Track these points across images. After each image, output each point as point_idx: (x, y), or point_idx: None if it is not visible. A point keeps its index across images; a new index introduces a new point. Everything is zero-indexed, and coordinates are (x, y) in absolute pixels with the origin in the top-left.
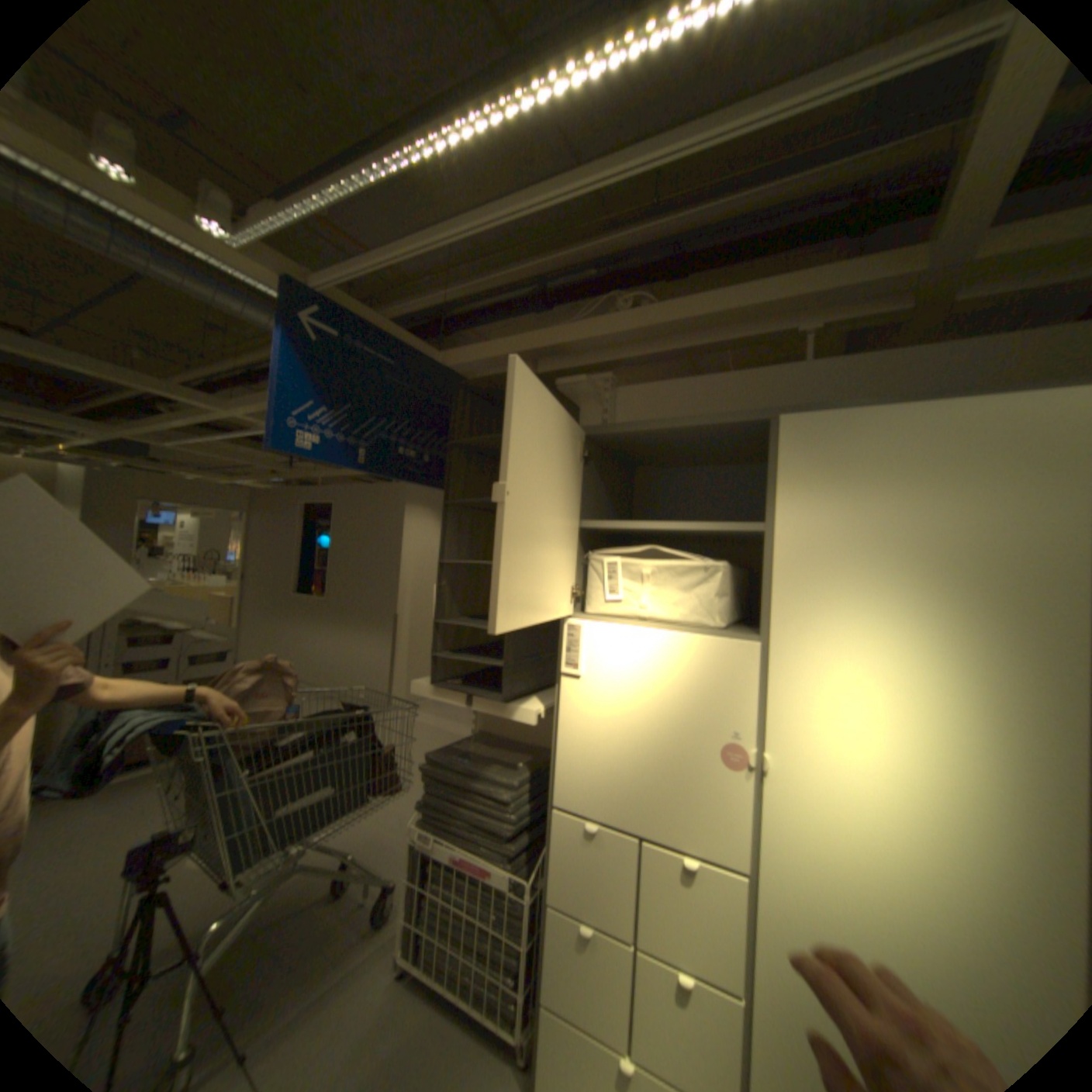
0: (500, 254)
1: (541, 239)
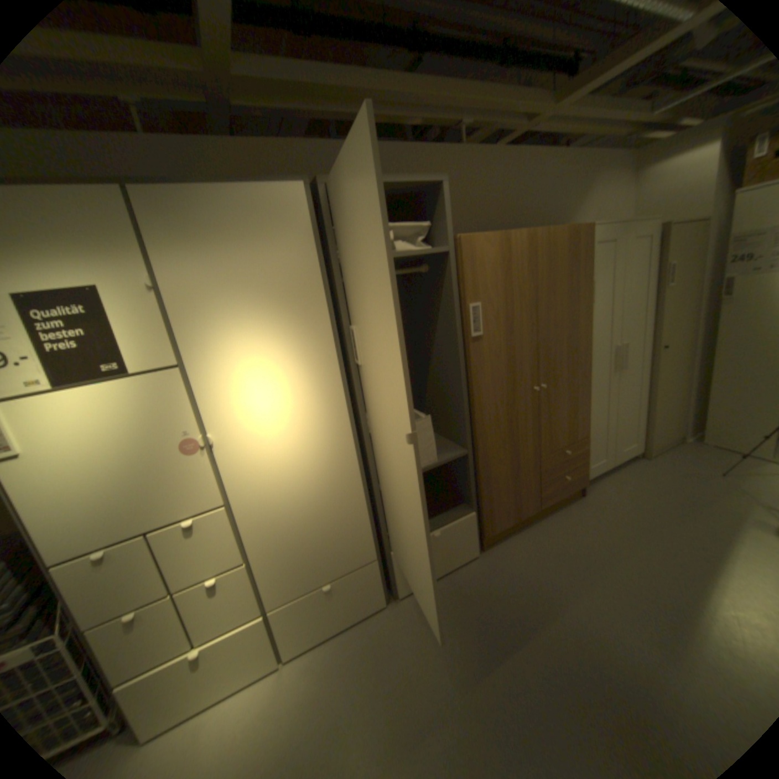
0: None
1: None
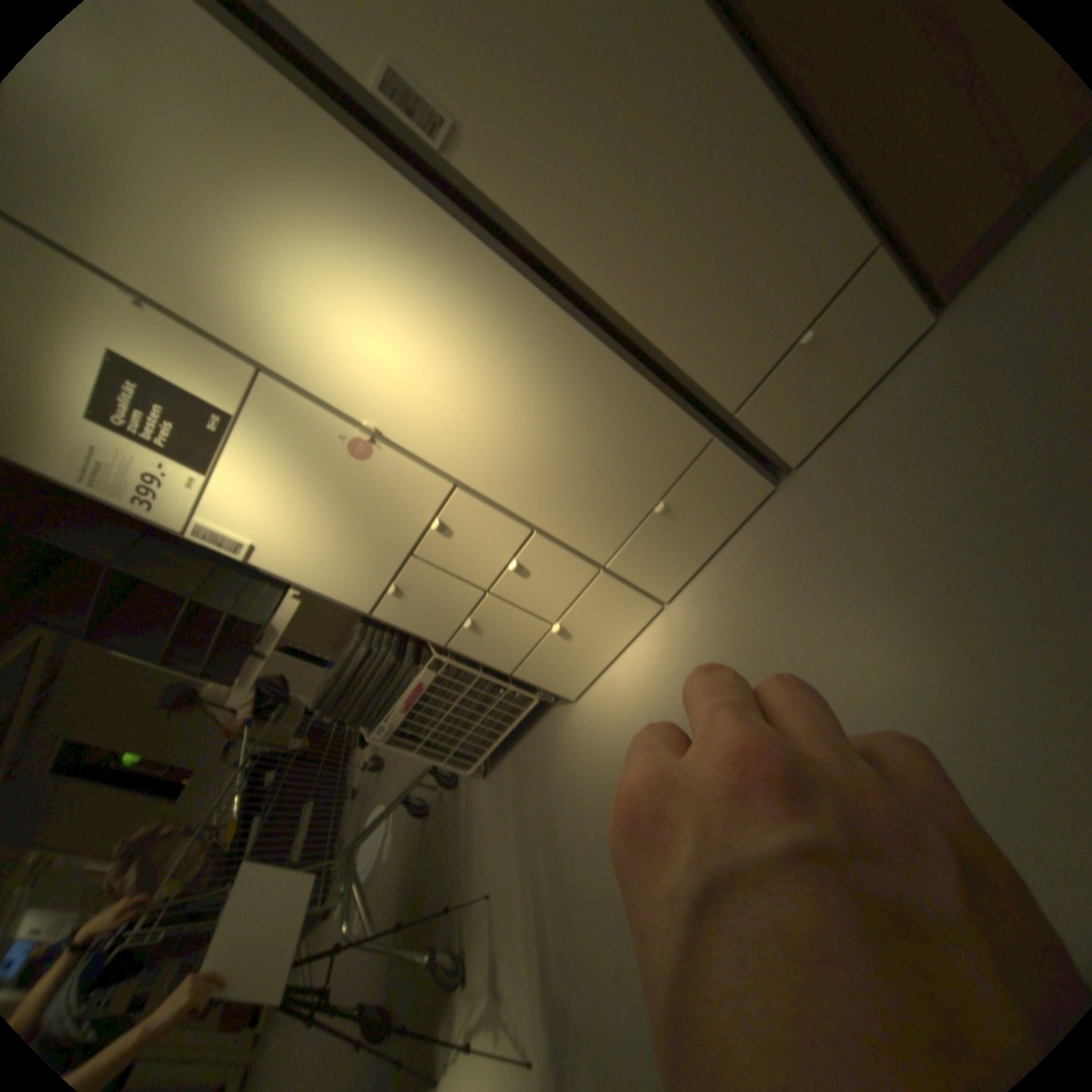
0: None
1: None
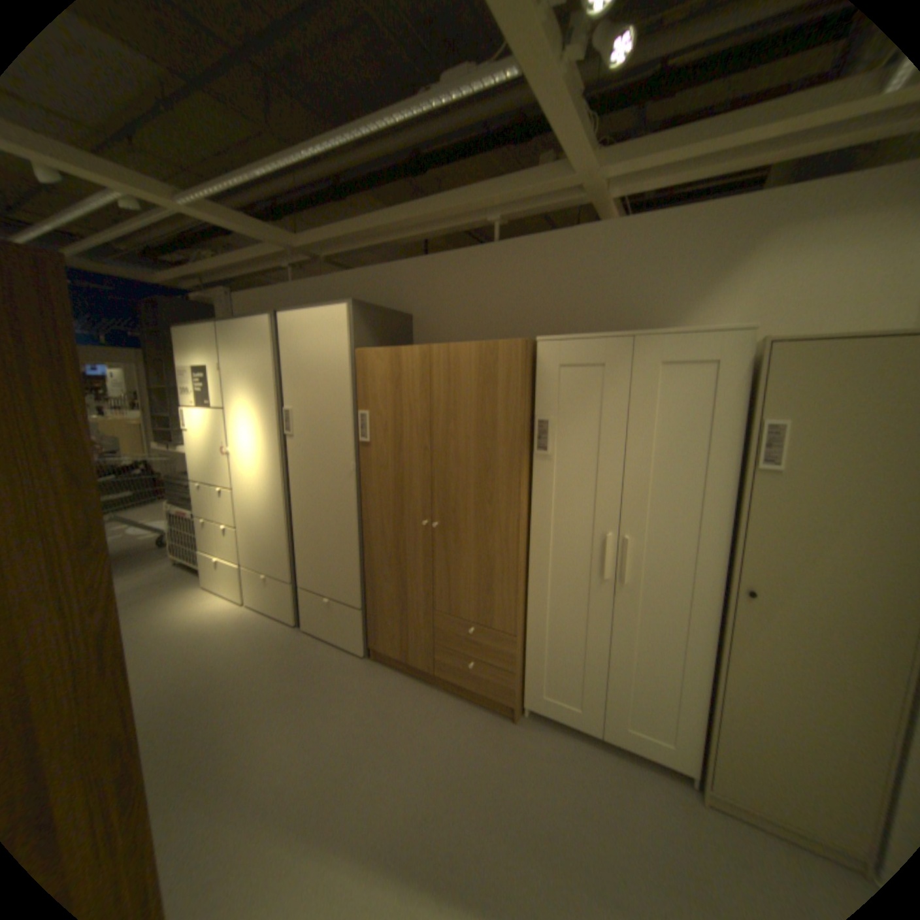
0: None
1: None
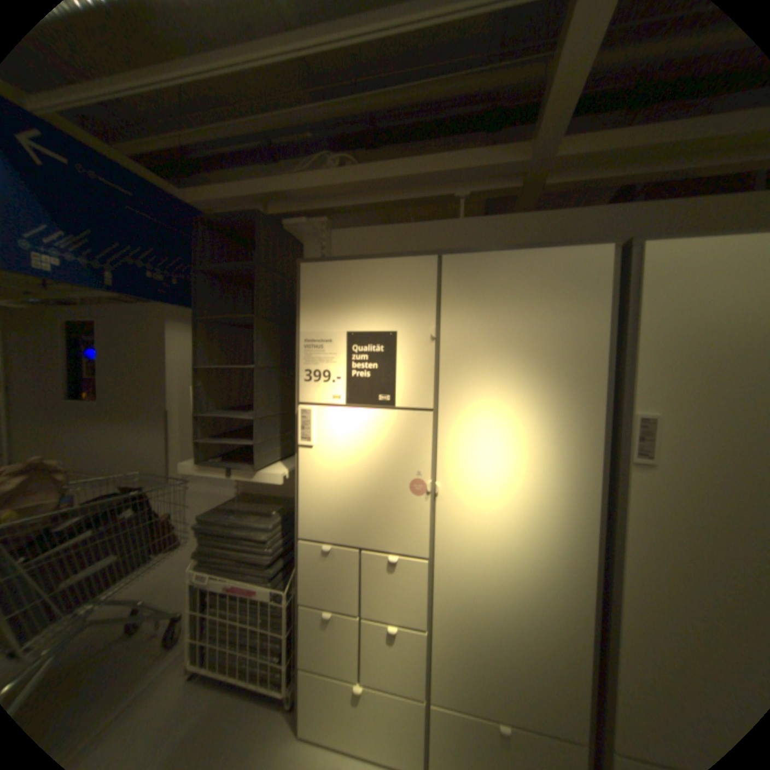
0: (230, 108)
1: (265, 100)
